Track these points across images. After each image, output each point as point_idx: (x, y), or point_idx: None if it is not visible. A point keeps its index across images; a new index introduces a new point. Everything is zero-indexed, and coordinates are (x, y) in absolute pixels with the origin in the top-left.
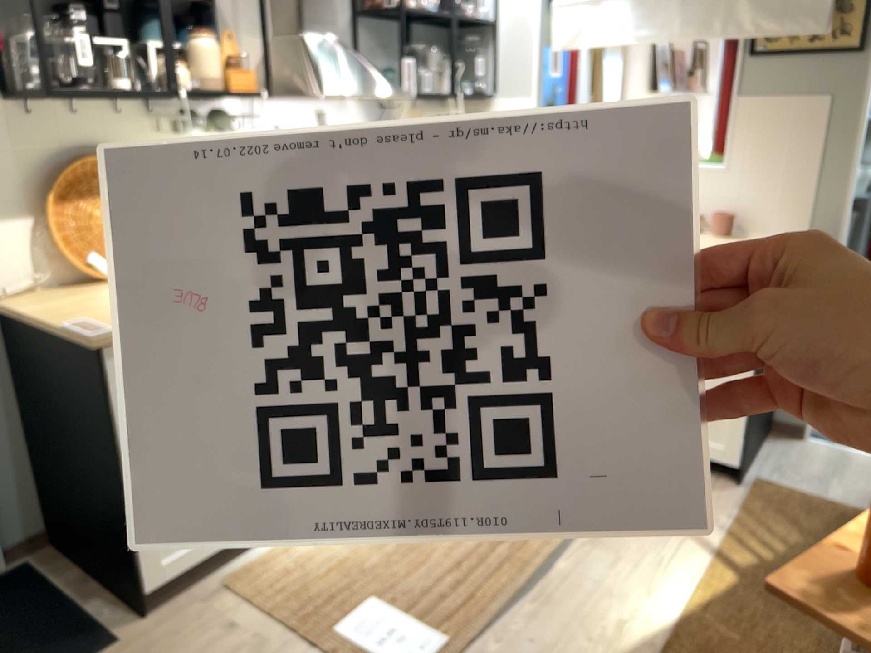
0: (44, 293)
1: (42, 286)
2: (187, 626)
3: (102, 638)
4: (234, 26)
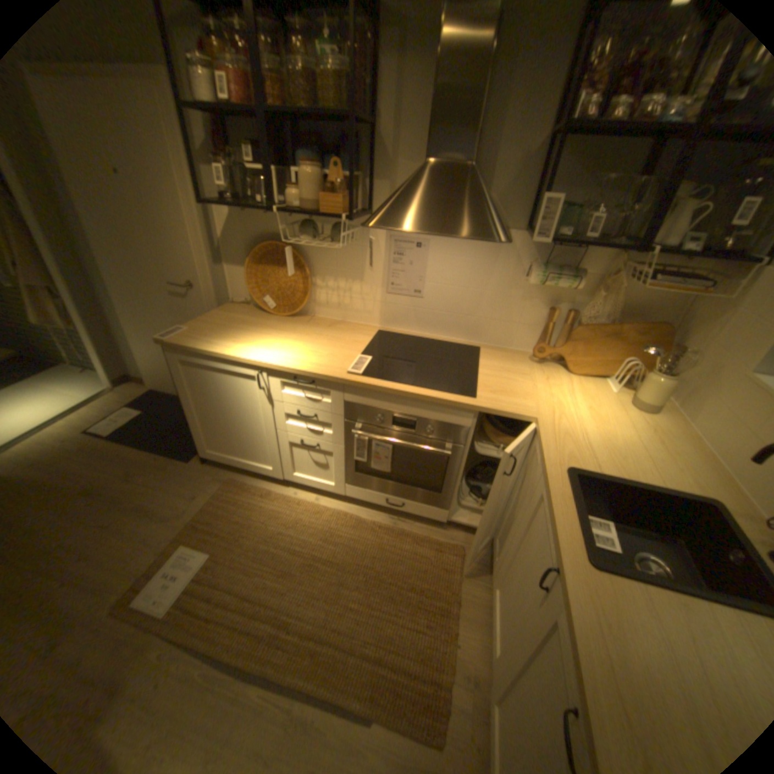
0: (244, 307)
1: (252, 303)
2: (195, 482)
3: (189, 457)
4: (392, 152)
